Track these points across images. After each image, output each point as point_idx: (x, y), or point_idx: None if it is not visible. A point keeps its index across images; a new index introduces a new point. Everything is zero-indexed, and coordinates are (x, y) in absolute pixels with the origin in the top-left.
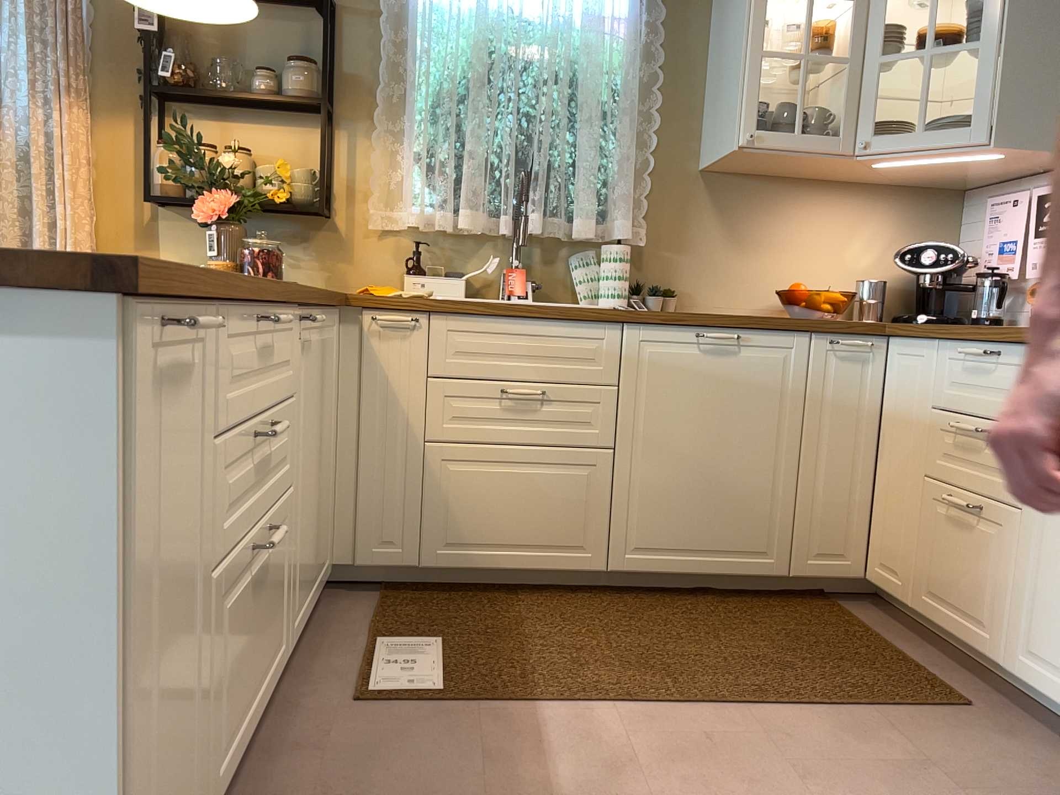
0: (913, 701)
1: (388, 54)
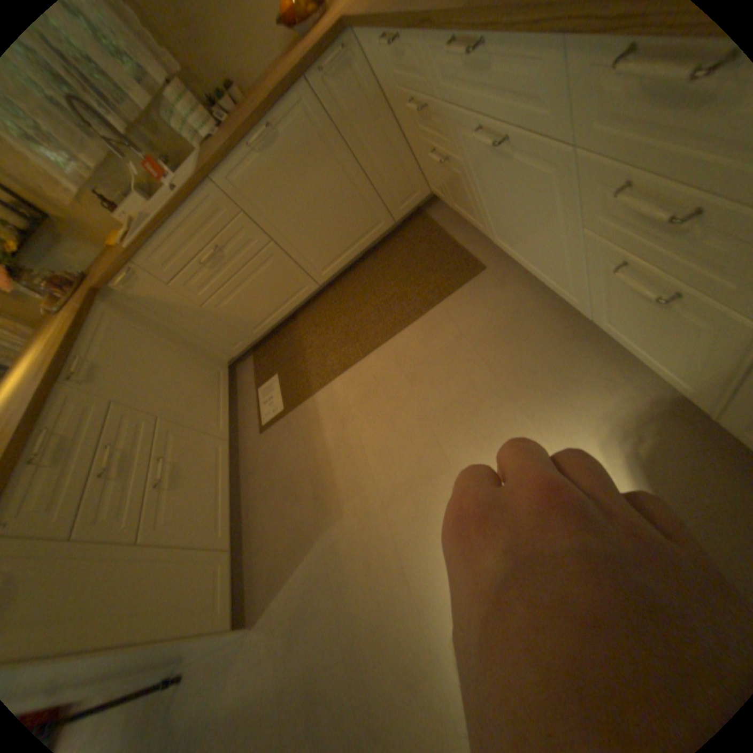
0: (458, 283)
1: None
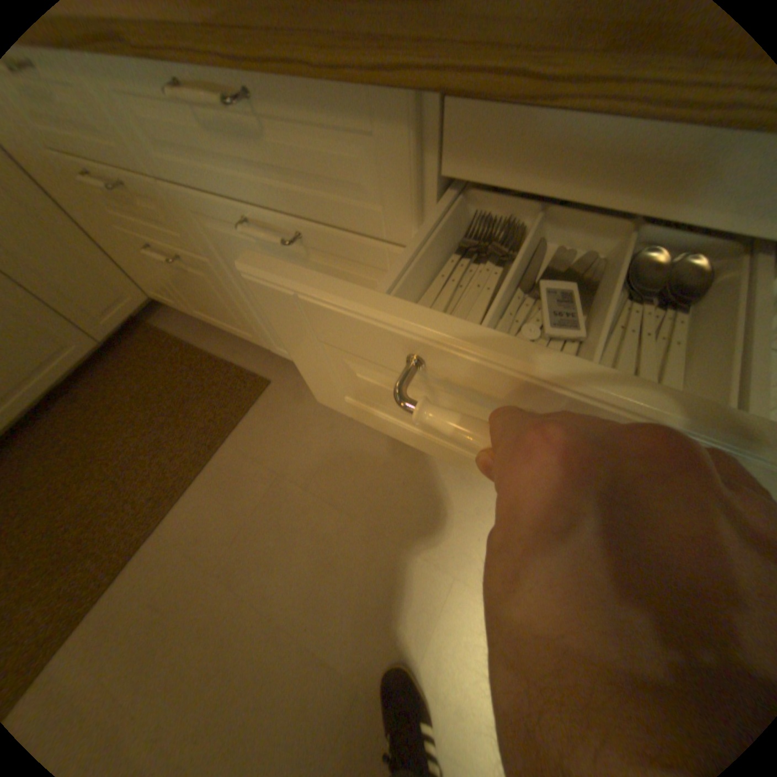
0: (238, 410)
1: None
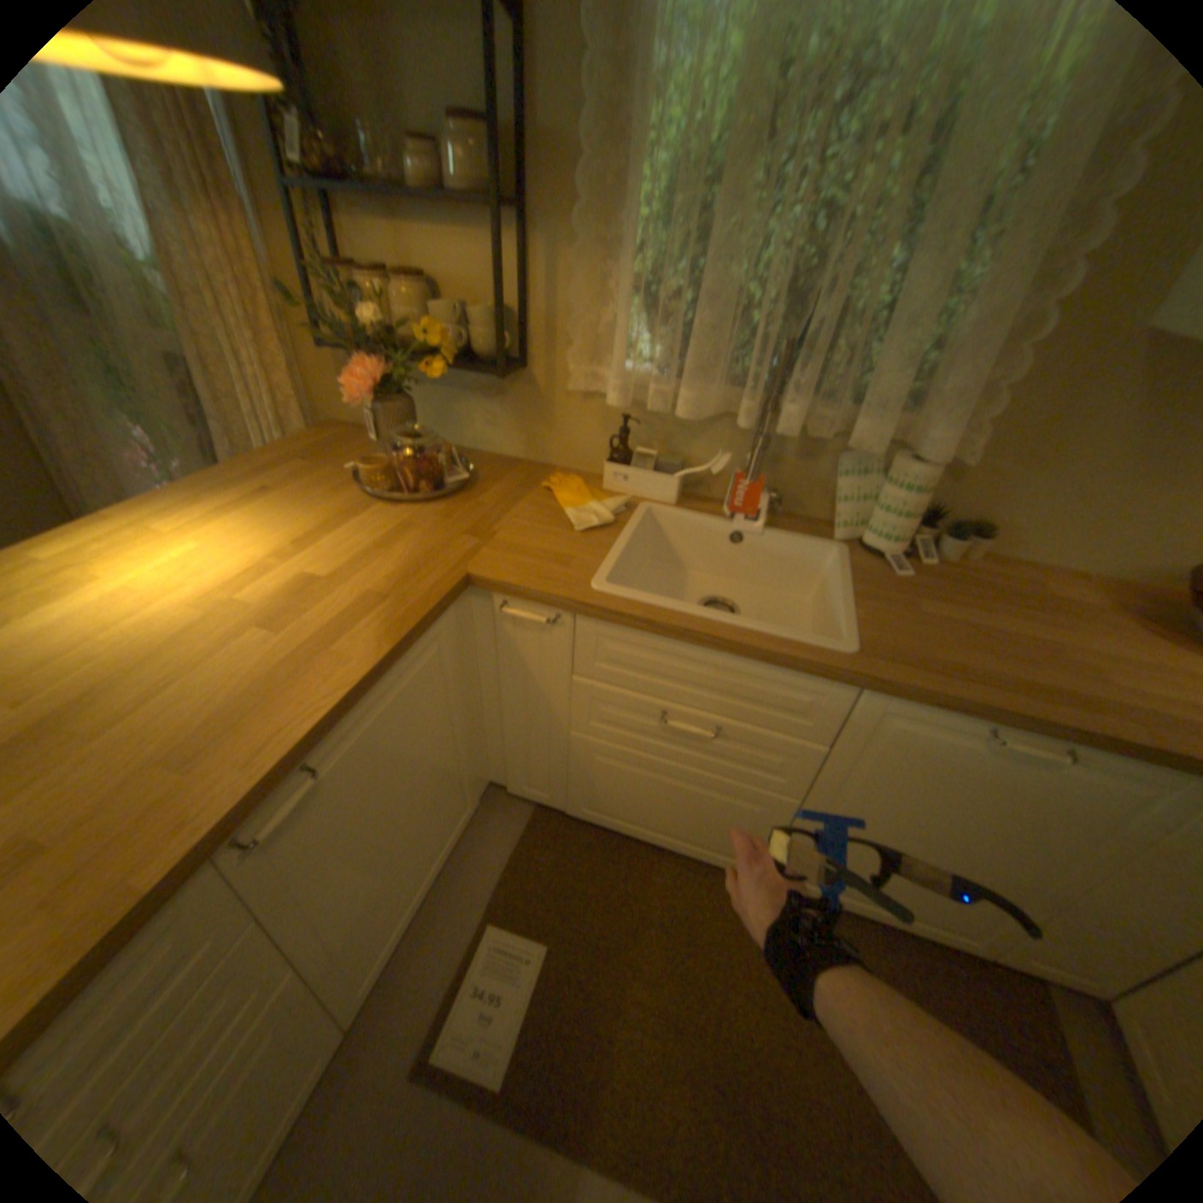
0: None
1: (599, 85)
